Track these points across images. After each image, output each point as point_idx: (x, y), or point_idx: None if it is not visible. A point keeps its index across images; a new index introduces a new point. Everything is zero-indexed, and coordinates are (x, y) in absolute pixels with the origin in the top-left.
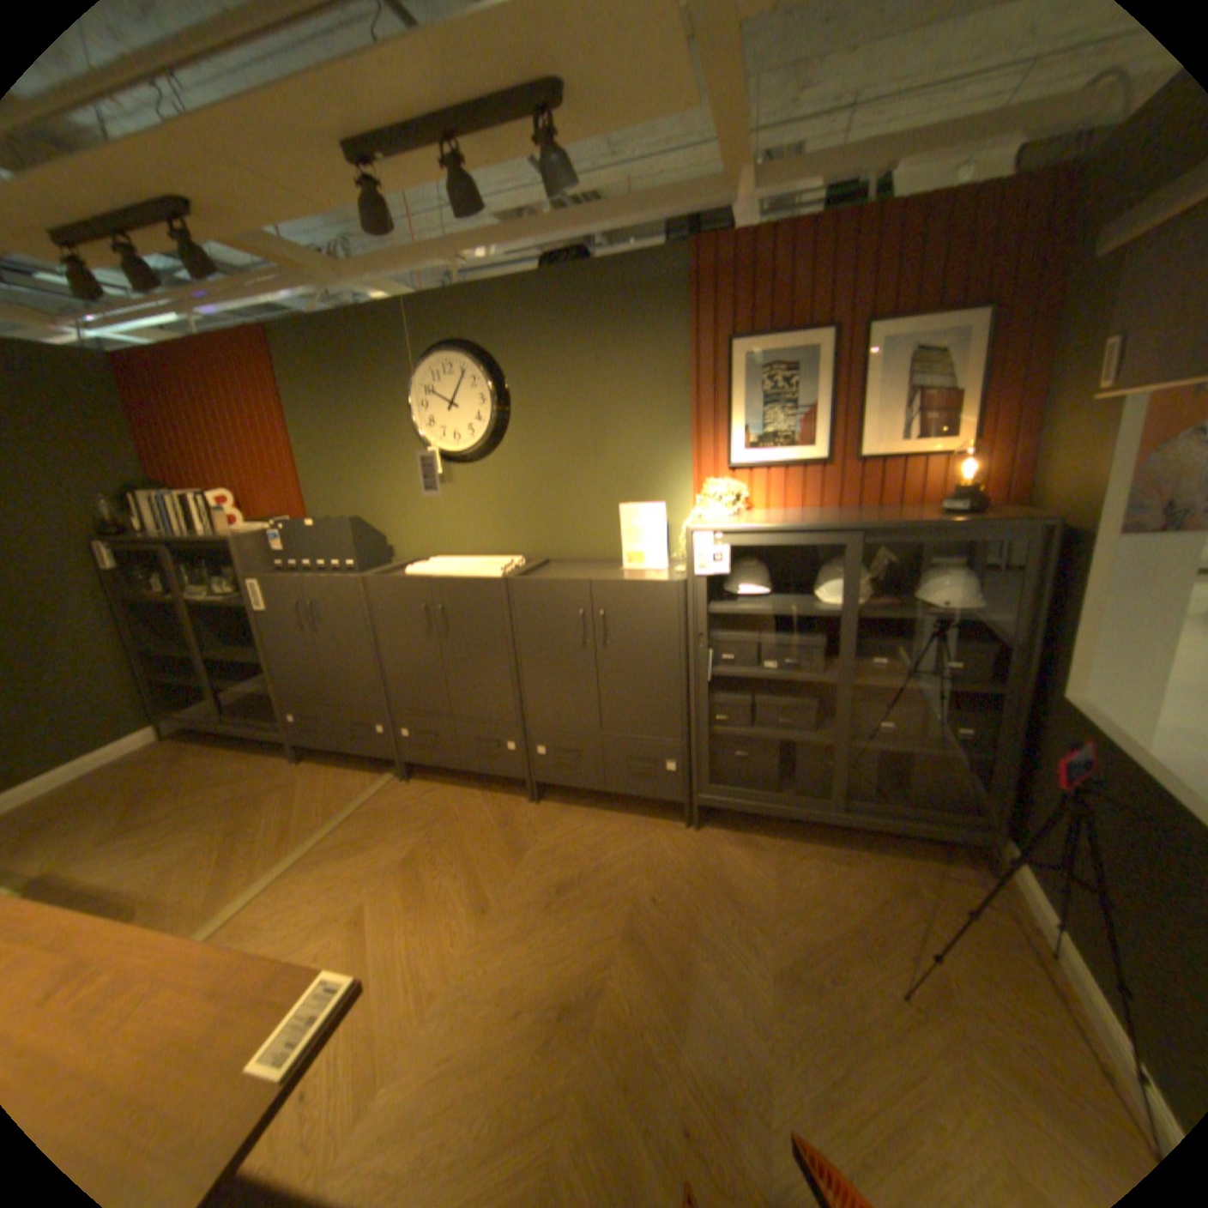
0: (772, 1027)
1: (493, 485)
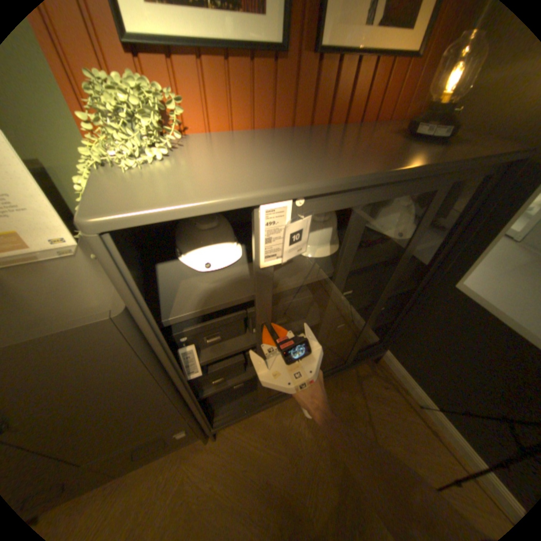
0: None
1: None
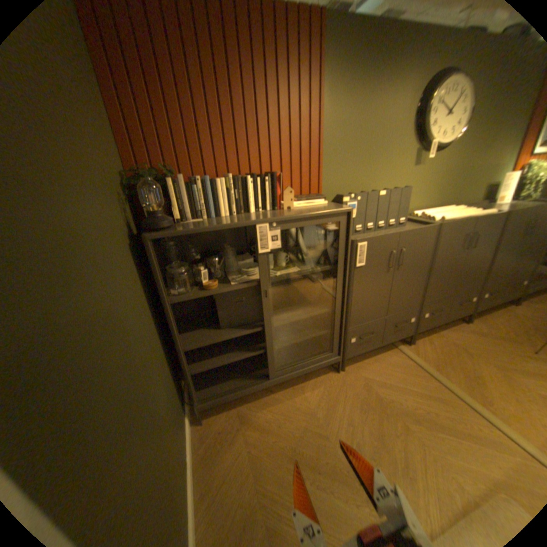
0: None
1: (443, 165)
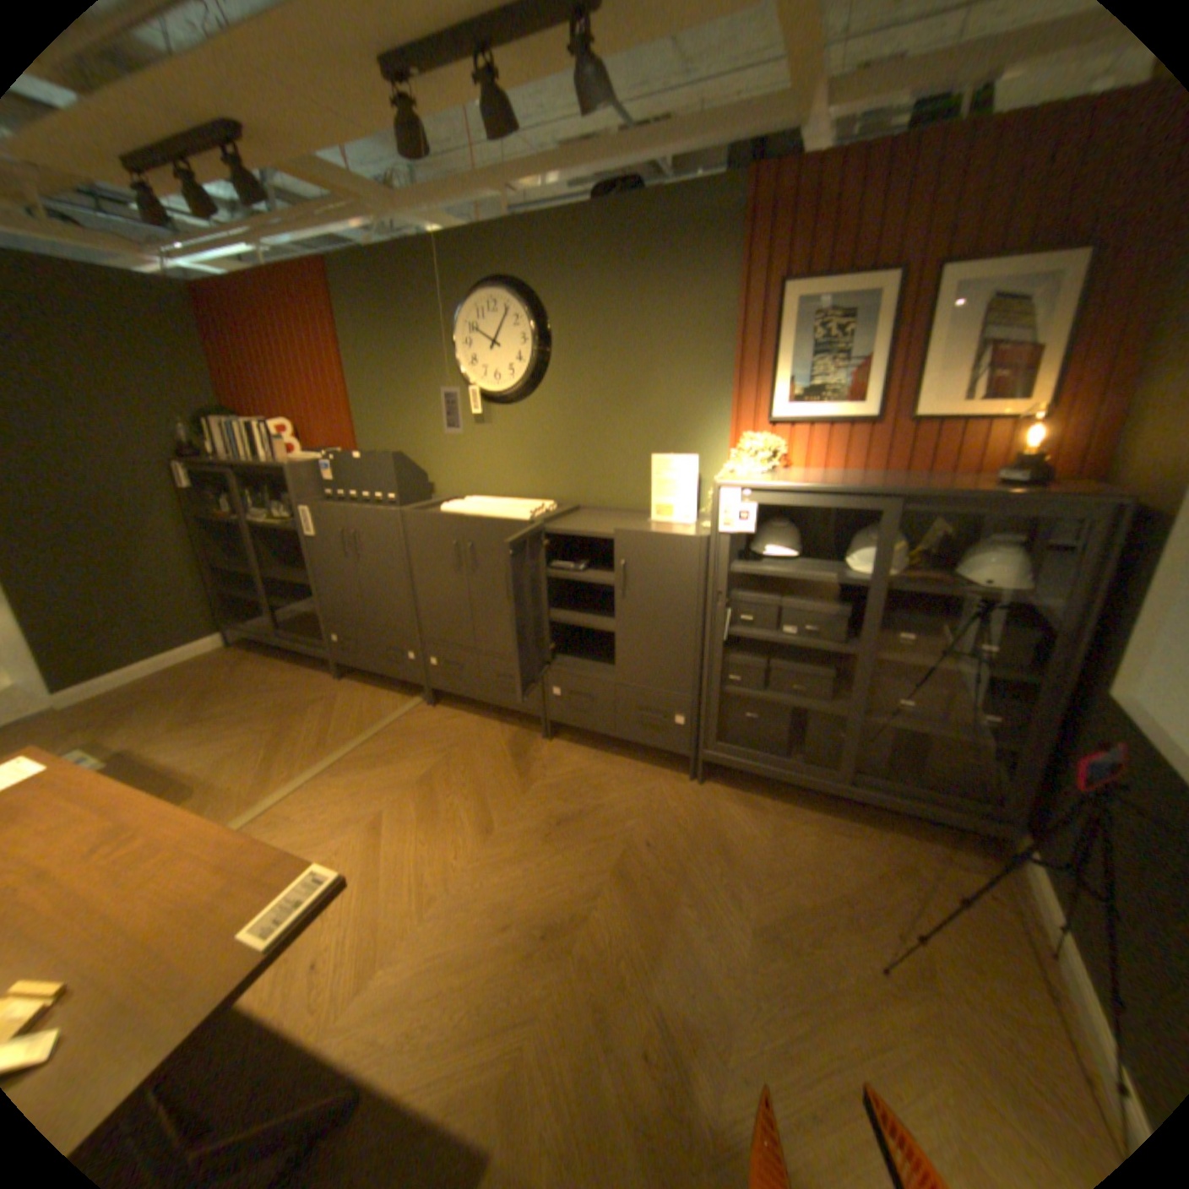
0: (744, 977)
1: (530, 428)
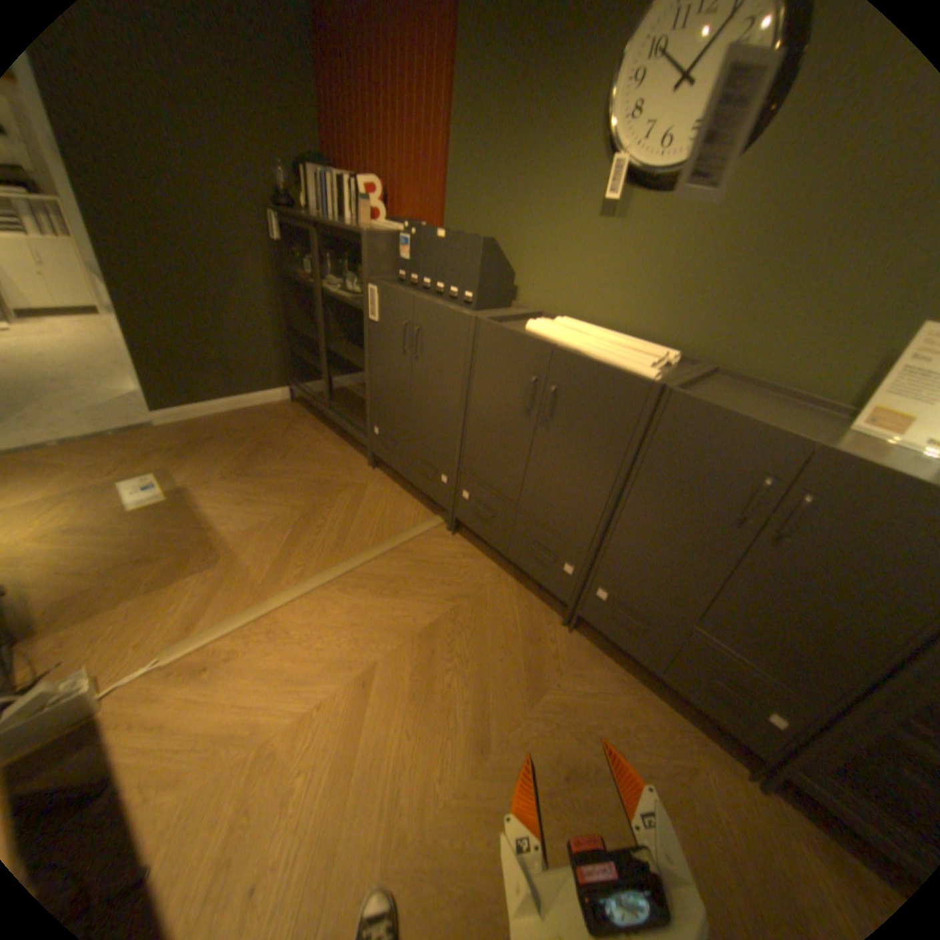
0: None
1: (683, 232)
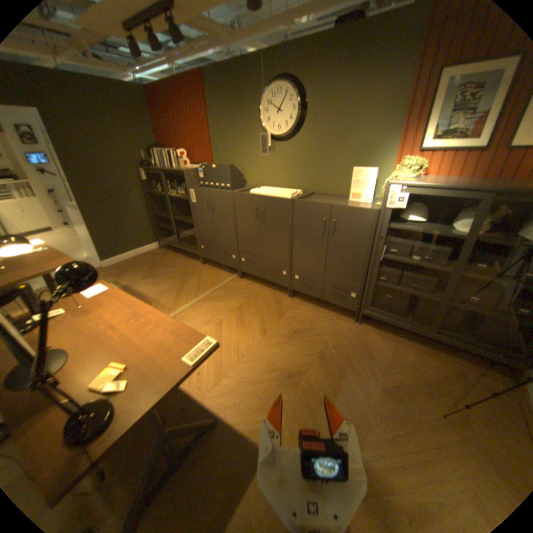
0: (375, 407)
1: (292, 153)
